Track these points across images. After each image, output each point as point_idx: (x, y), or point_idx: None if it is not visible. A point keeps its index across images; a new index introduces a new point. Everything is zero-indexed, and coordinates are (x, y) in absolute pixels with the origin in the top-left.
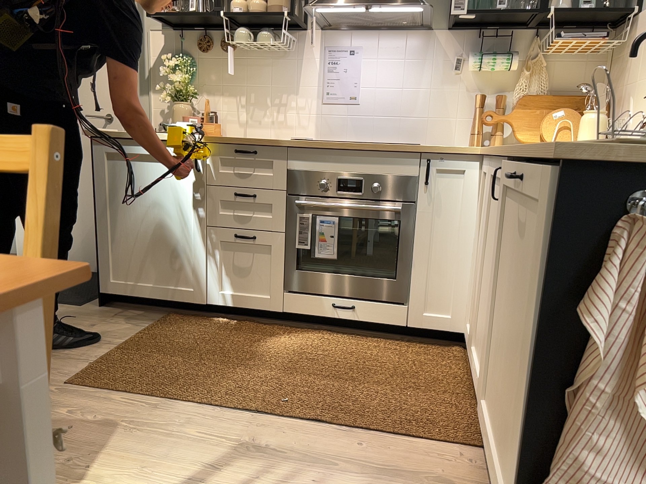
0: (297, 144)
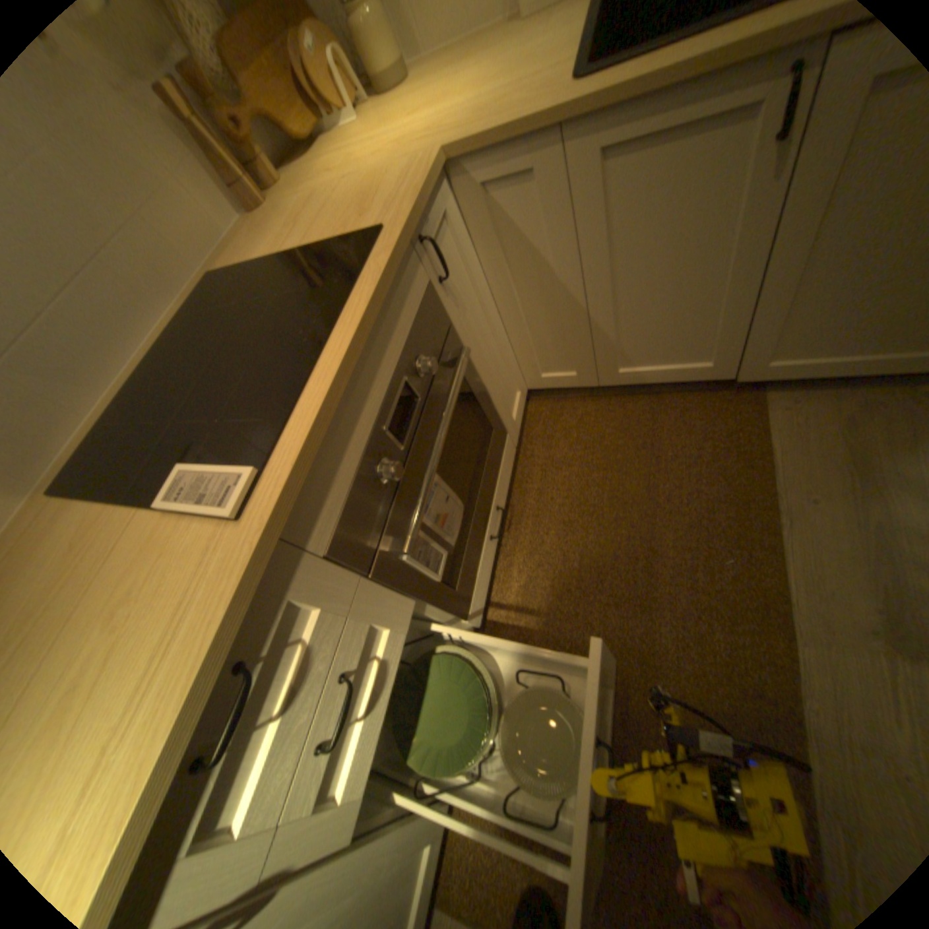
0: (280, 499)
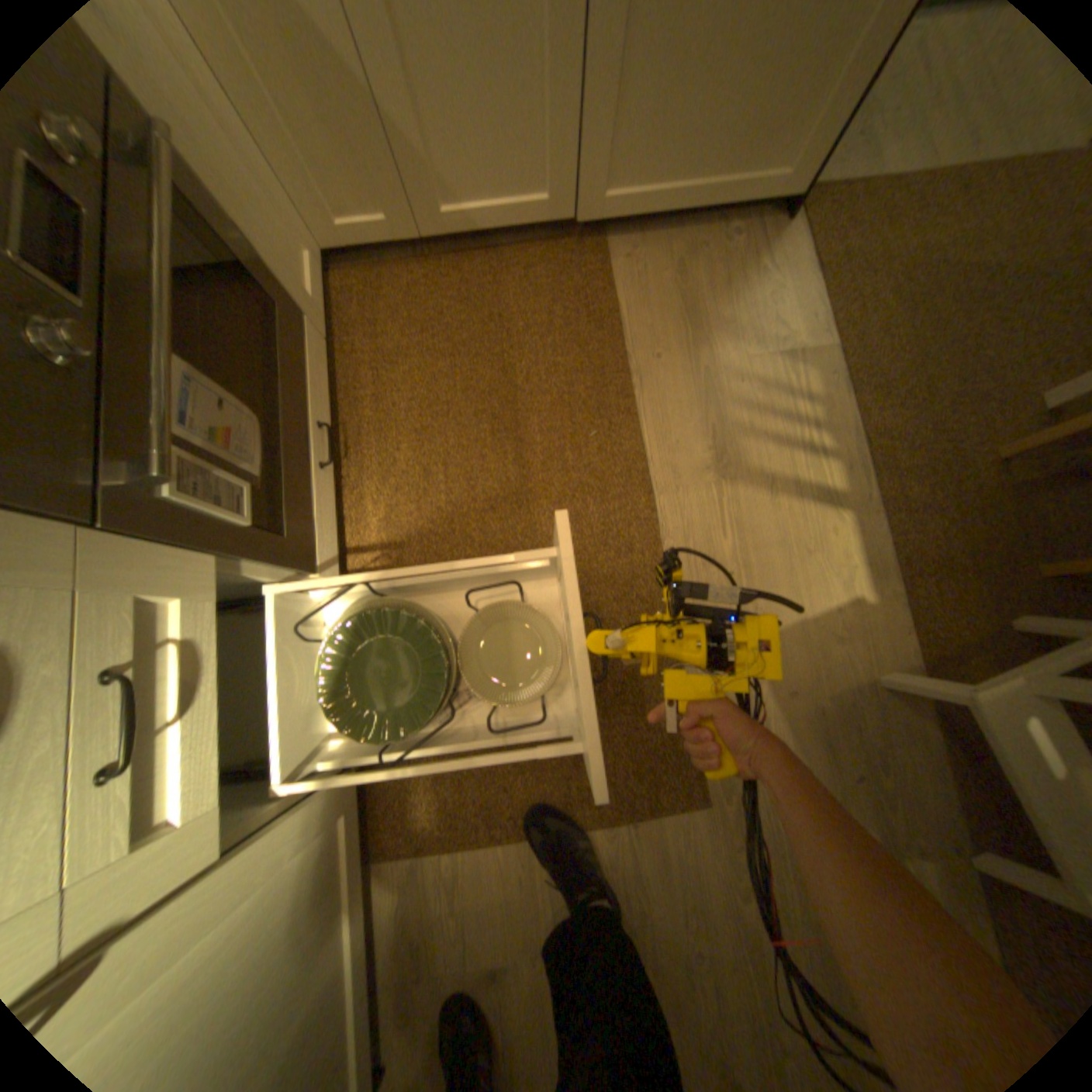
0: None
